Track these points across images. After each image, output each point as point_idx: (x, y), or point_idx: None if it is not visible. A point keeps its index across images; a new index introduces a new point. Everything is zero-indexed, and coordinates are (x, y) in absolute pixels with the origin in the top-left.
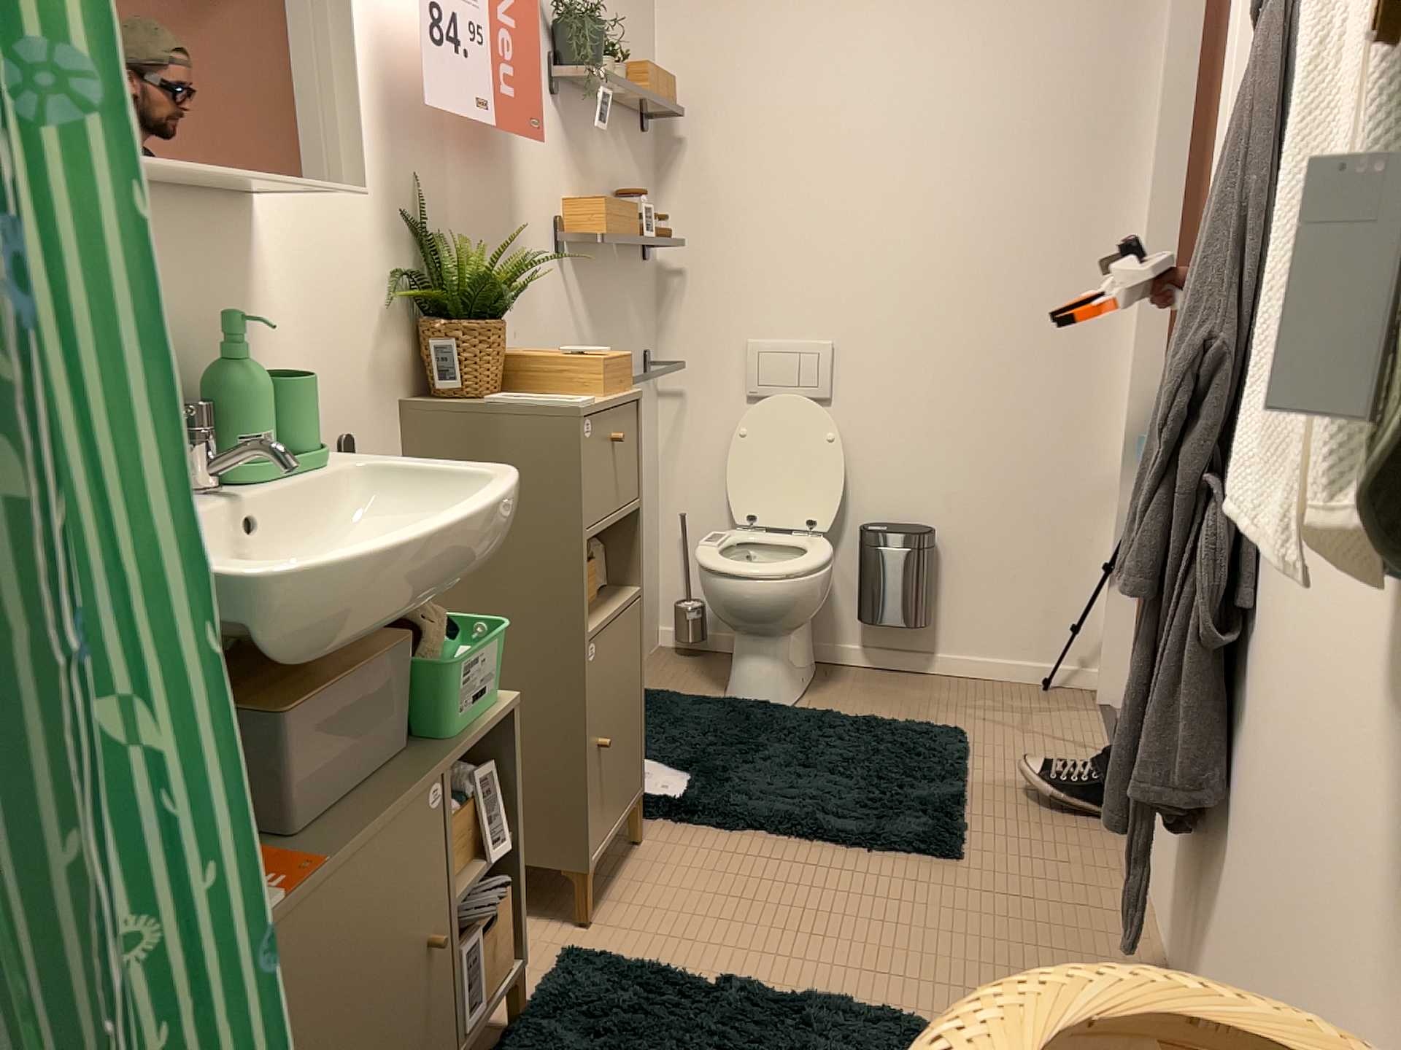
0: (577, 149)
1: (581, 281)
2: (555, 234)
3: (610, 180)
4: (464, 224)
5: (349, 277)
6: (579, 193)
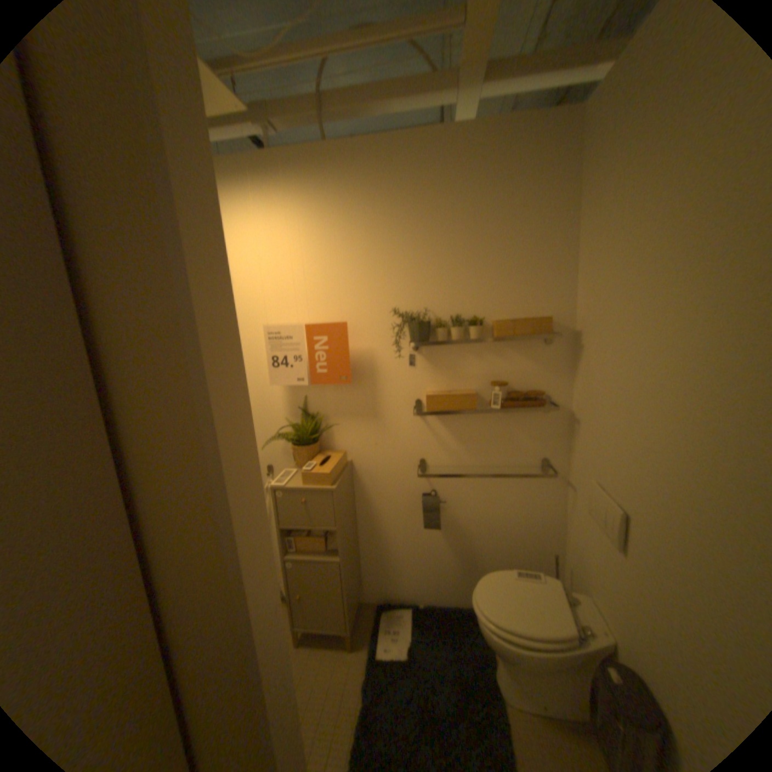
0: (441, 365)
1: (443, 422)
2: (411, 404)
3: (486, 373)
4: (333, 407)
5: (268, 426)
6: (441, 384)
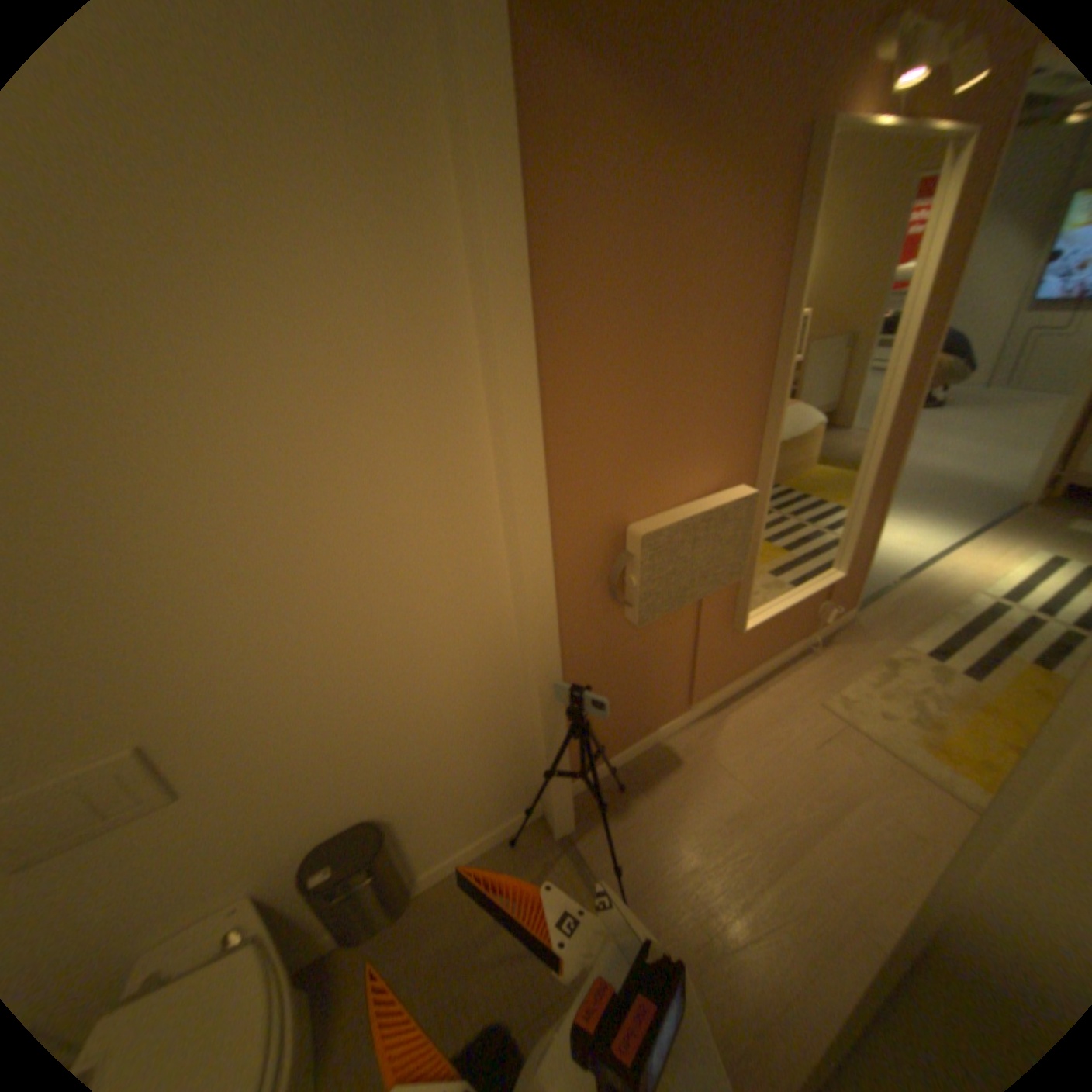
0: None
1: None
2: None
3: None
4: None
5: None
6: None
